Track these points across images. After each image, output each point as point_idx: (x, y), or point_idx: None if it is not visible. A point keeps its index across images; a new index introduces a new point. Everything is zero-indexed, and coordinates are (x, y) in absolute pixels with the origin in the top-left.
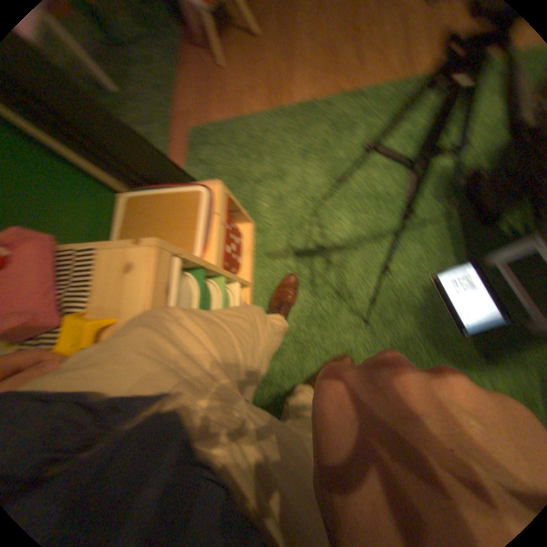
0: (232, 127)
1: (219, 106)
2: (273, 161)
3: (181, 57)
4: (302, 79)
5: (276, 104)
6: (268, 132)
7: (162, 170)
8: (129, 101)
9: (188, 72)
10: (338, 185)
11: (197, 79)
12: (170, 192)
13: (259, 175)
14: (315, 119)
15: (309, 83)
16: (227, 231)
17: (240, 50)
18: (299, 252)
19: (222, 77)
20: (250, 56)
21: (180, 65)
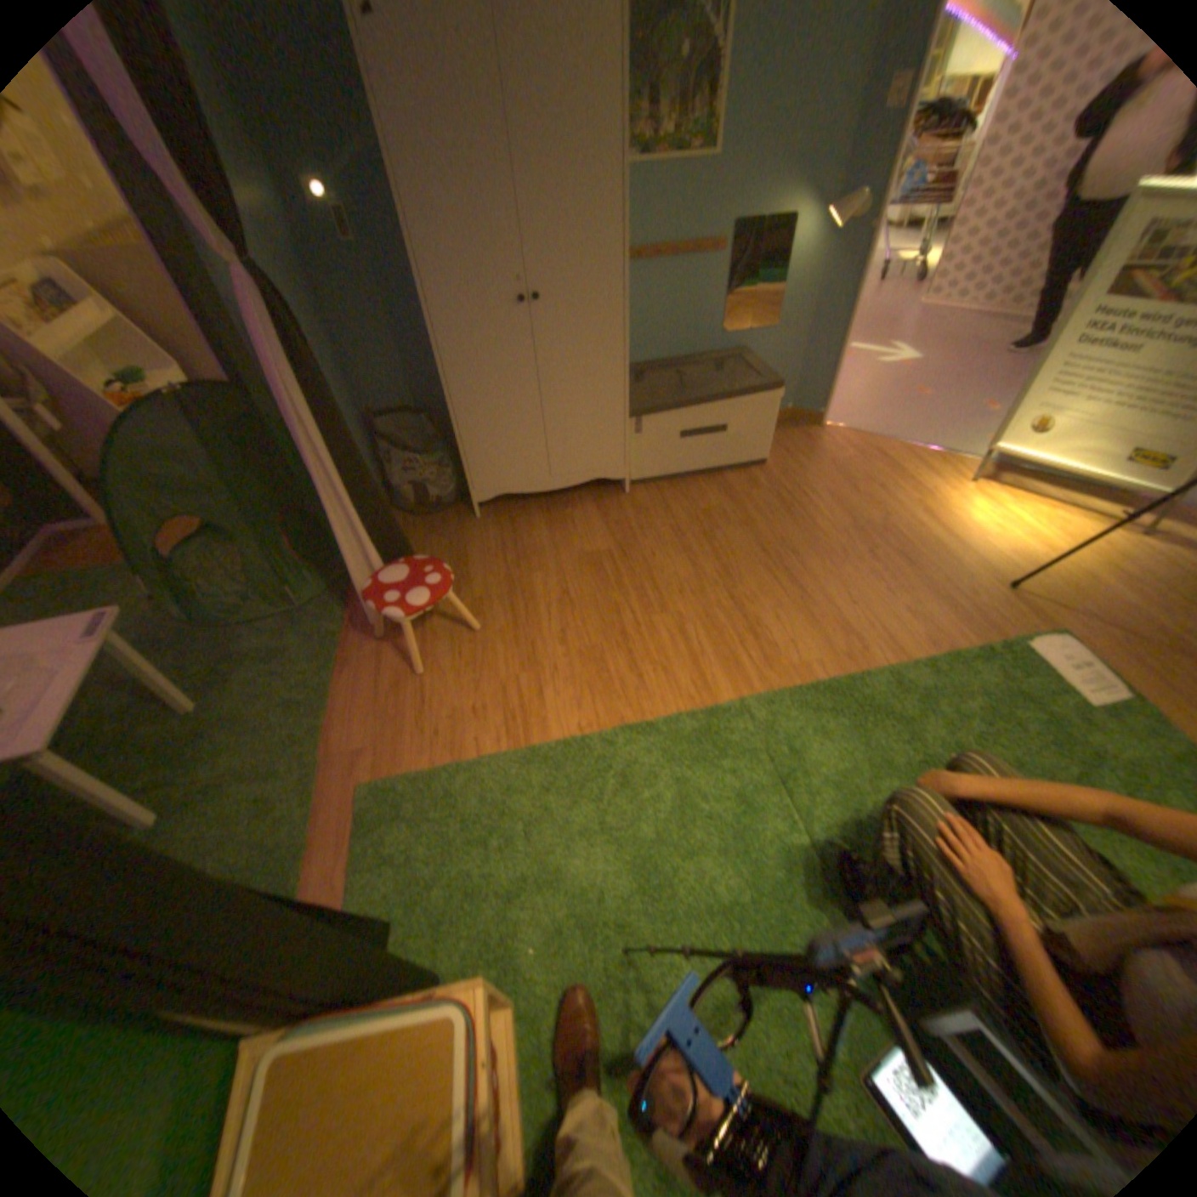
0: (451, 790)
1: (422, 748)
2: (535, 855)
3: (348, 658)
4: (562, 705)
5: (526, 747)
6: (519, 798)
7: (360, 971)
8: (244, 753)
9: (361, 684)
10: (657, 900)
11: (378, 696)
12: (384, 1034)
13: (512, 887)
14: (595, 773)
15: (573, 712)
16: (493, 1094)
17: (455, 654)
18: (617, 1071)
19: (425, 696)
20: (473, 666)
21: (345, 672)
